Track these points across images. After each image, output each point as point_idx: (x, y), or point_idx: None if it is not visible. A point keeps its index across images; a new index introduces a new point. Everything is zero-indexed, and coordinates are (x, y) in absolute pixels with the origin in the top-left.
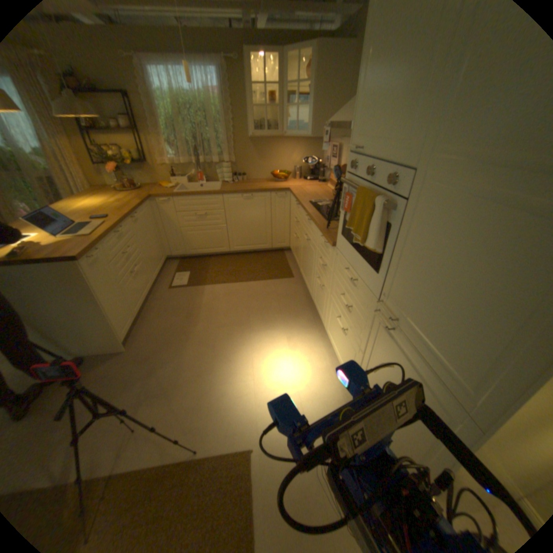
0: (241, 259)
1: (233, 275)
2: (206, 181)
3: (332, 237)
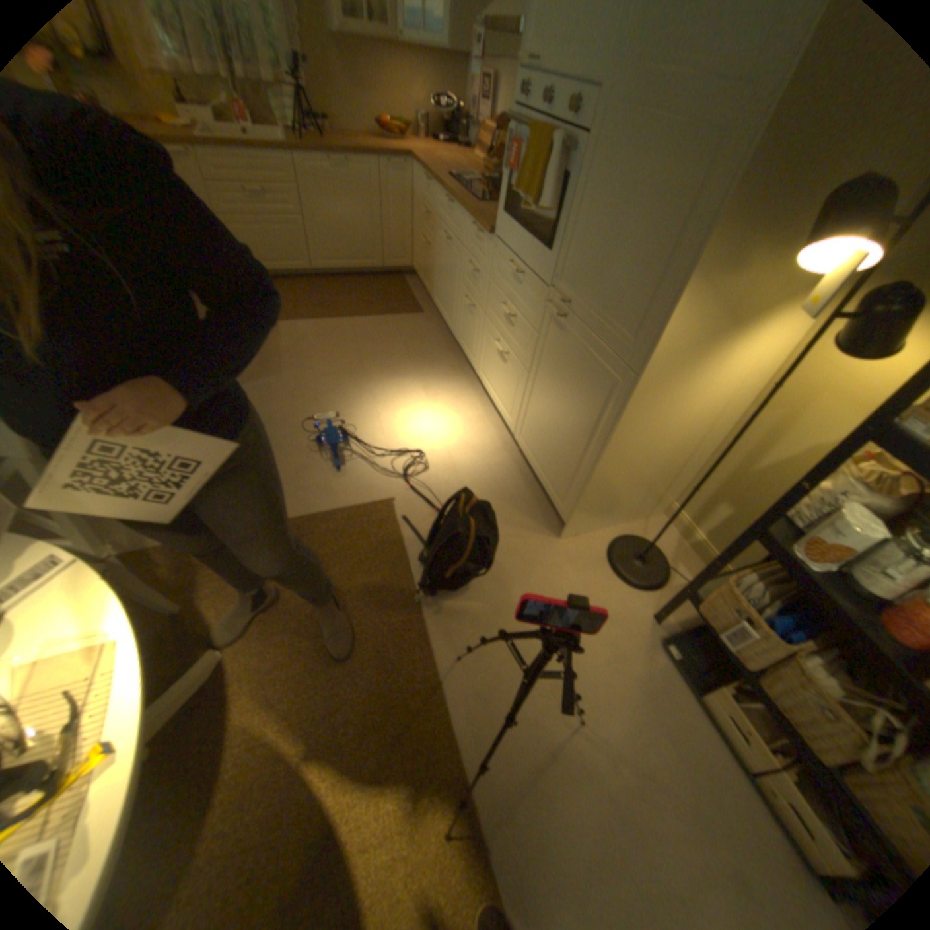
0: (334, 286)
1: (324, 309)
2: (250, 126)
3: (488, 222)
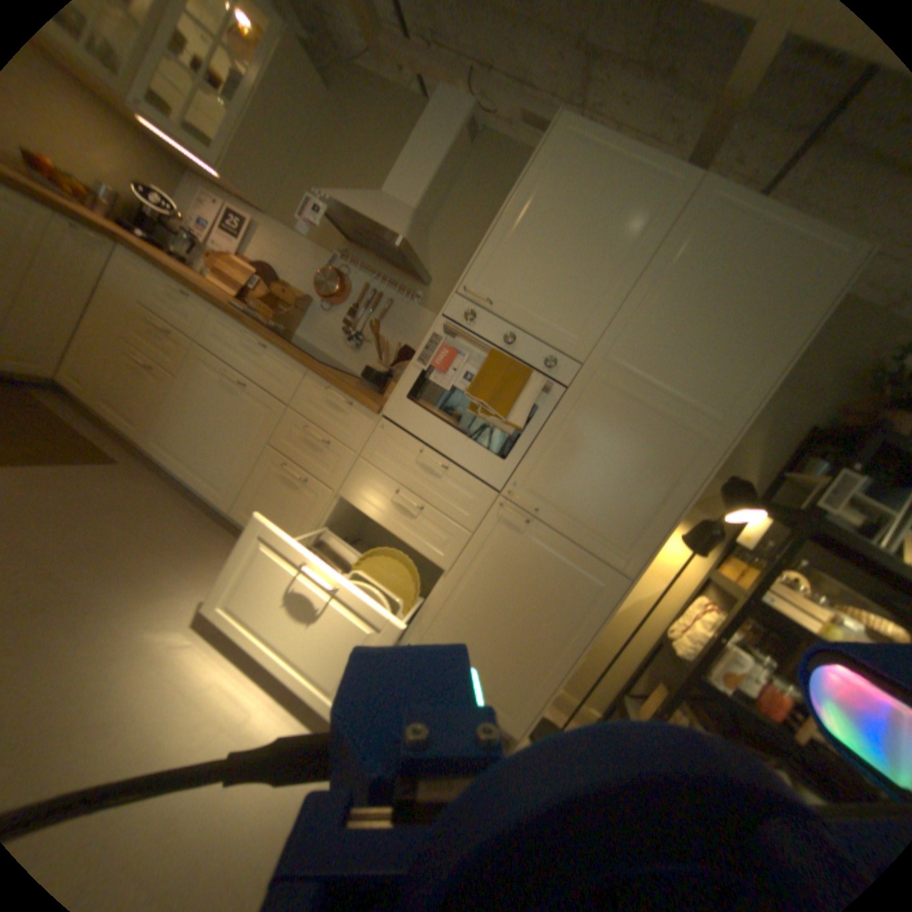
0: None
1: None
2: None
3: (366, 398)
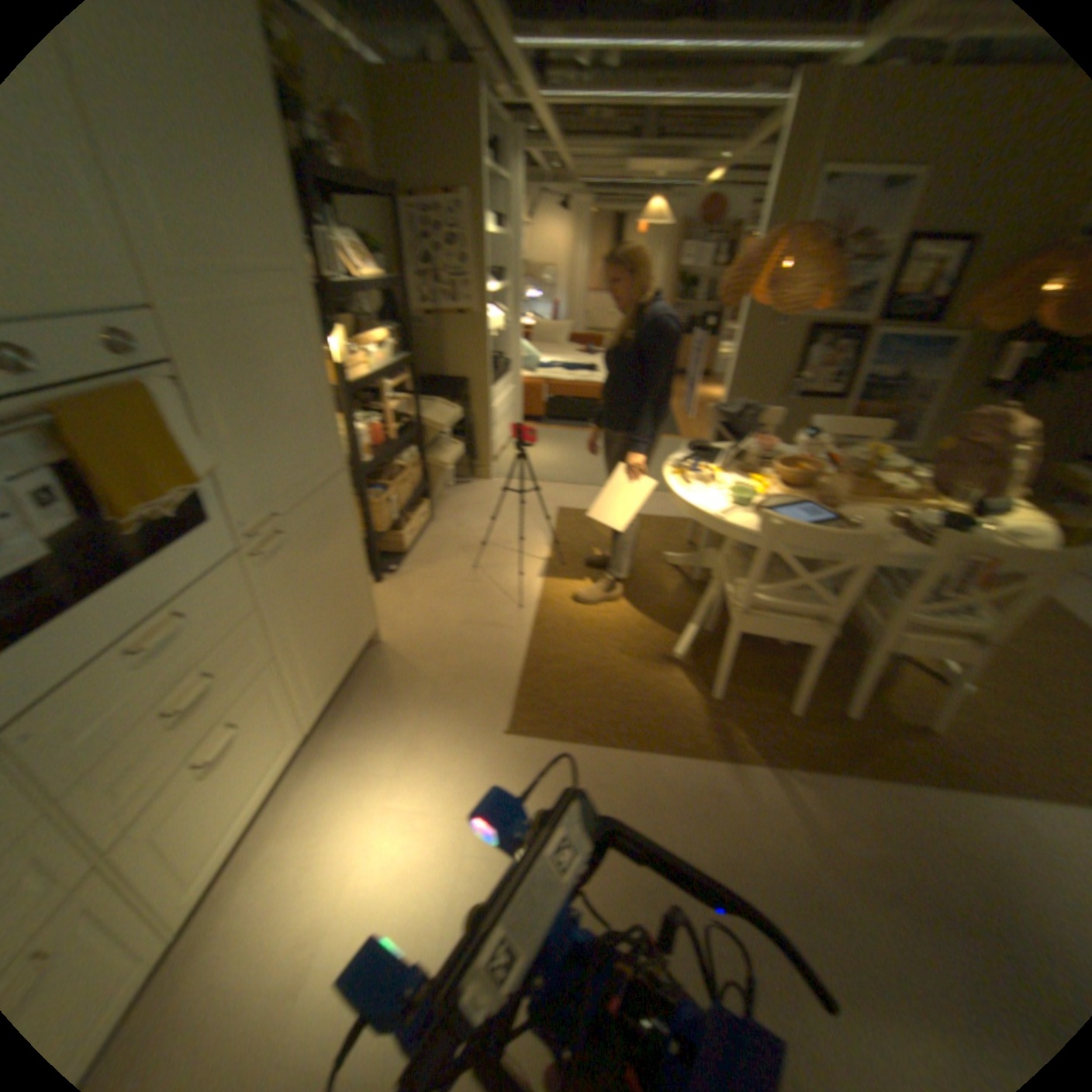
0: None
1: None
2: None
3: None
